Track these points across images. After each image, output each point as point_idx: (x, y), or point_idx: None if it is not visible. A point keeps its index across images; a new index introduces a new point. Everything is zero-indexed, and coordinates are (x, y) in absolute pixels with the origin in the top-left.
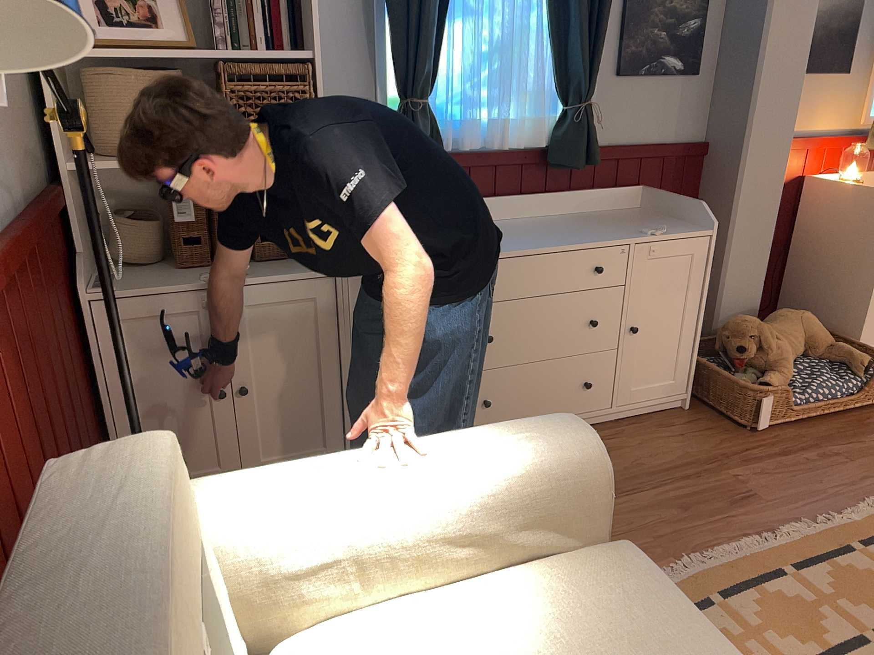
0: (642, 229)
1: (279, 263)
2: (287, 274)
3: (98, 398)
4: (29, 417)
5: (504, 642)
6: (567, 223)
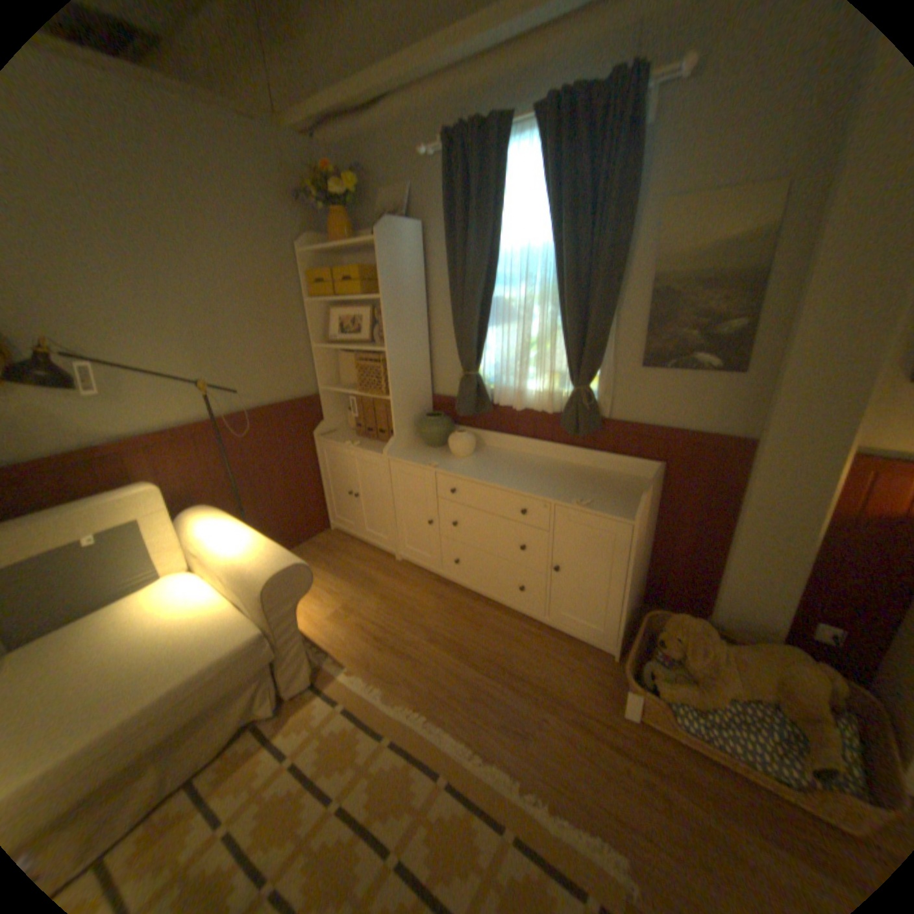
0: (583, 496)
1: (382, 444)
2: (371, 450)
3: (320, 475)
4: (227, 471)
5: (181, 617)
6: (556, 472)
